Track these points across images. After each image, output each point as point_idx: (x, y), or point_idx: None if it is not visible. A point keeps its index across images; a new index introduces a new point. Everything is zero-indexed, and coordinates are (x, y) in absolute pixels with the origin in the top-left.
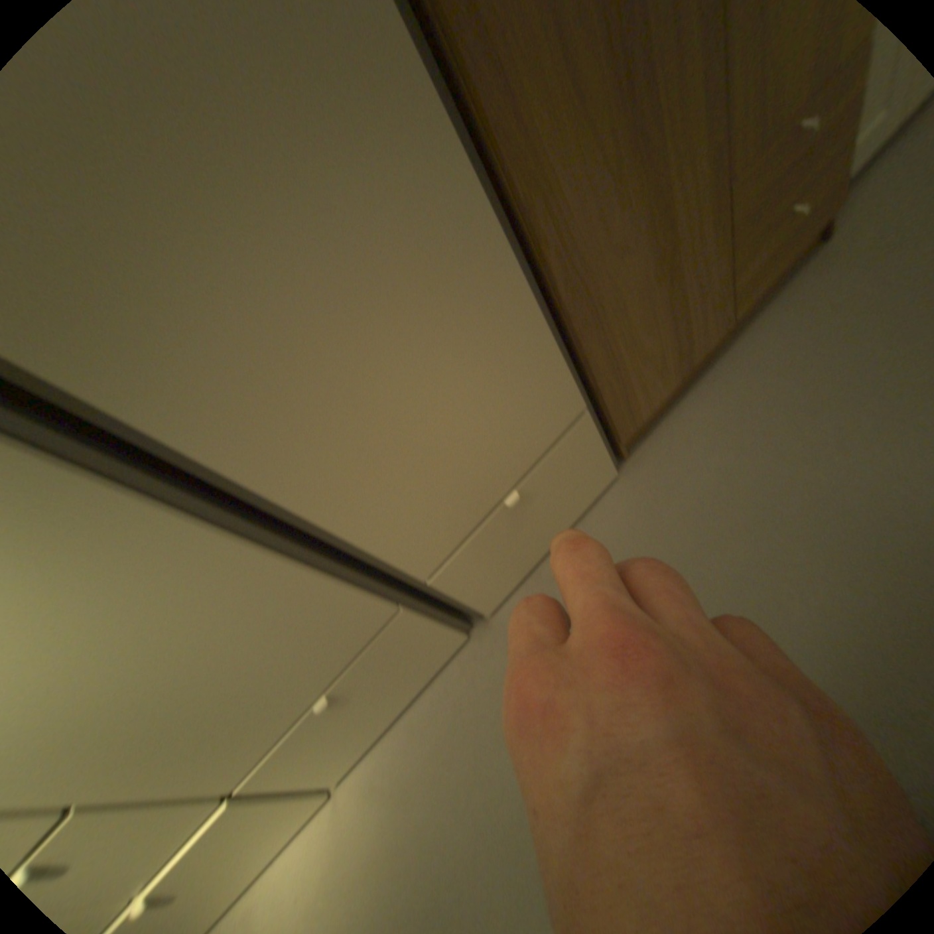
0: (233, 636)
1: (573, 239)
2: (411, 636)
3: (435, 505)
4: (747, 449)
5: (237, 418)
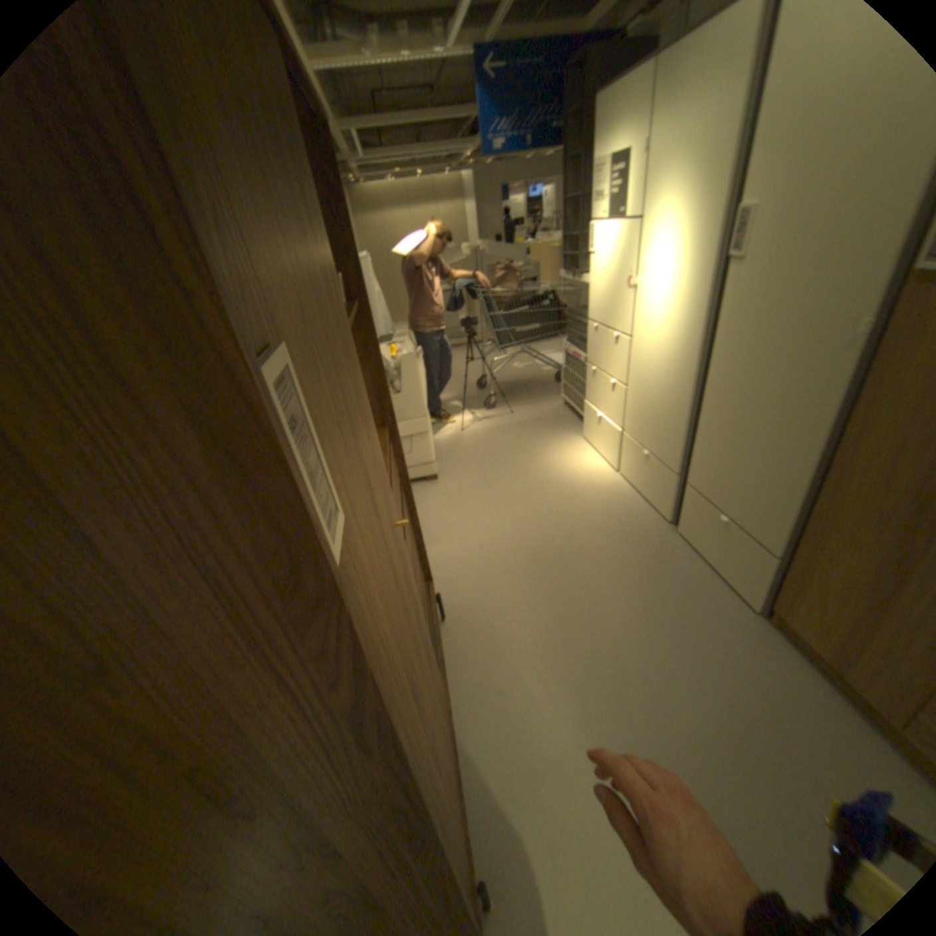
0: (667, 409)
1: (840, 500)
2: (670, 483)
3: (715, 471)
4: (758, 678)
5: (721, 384)
